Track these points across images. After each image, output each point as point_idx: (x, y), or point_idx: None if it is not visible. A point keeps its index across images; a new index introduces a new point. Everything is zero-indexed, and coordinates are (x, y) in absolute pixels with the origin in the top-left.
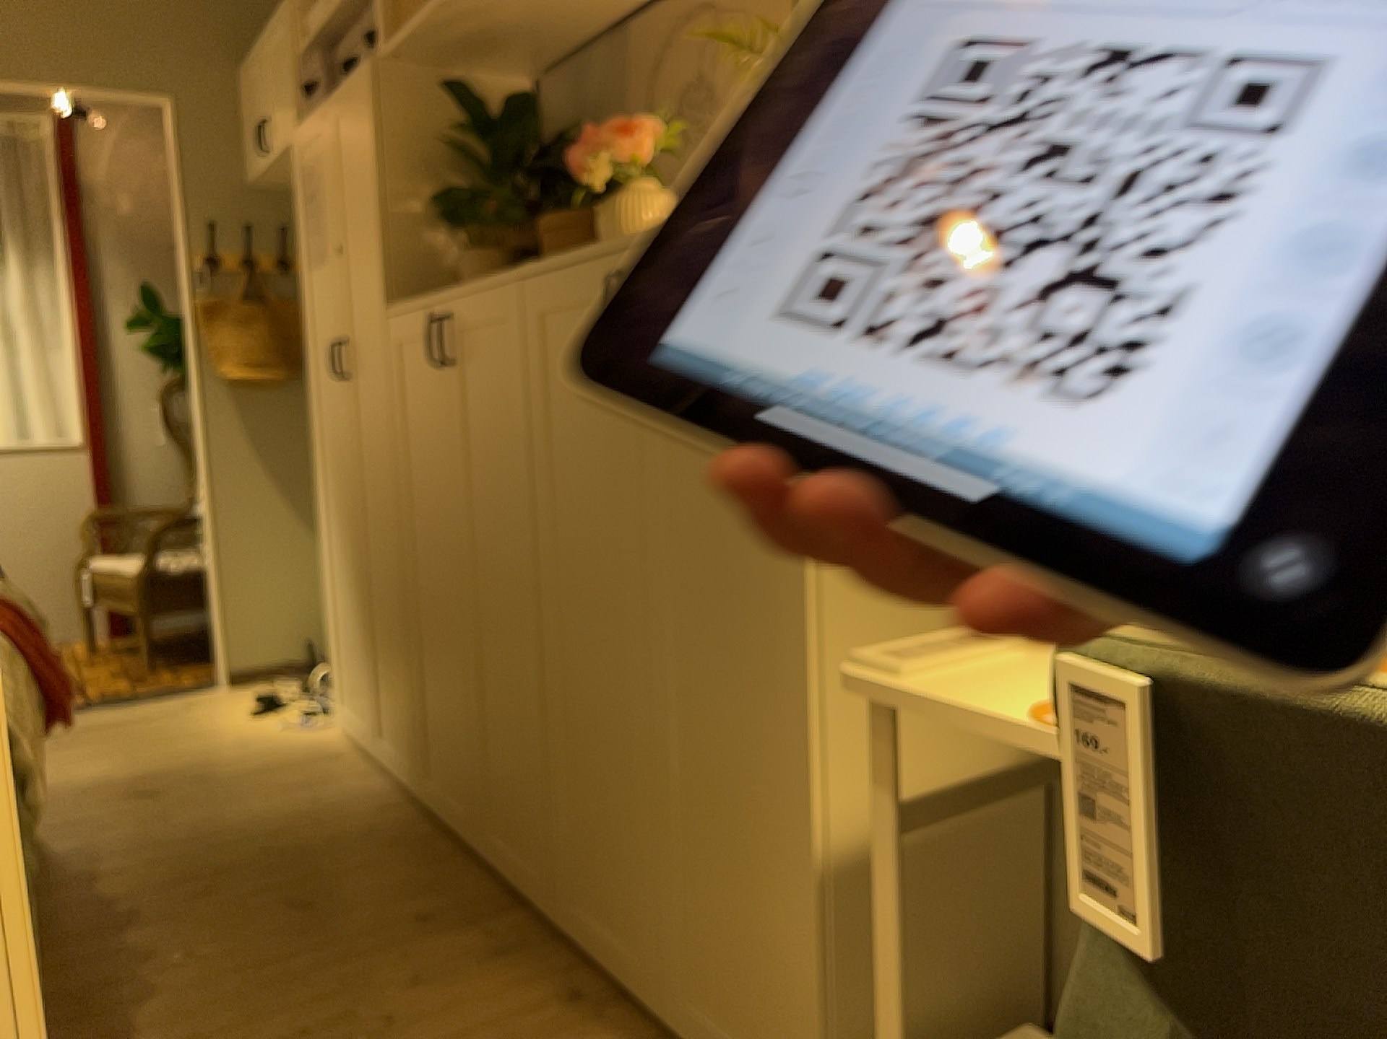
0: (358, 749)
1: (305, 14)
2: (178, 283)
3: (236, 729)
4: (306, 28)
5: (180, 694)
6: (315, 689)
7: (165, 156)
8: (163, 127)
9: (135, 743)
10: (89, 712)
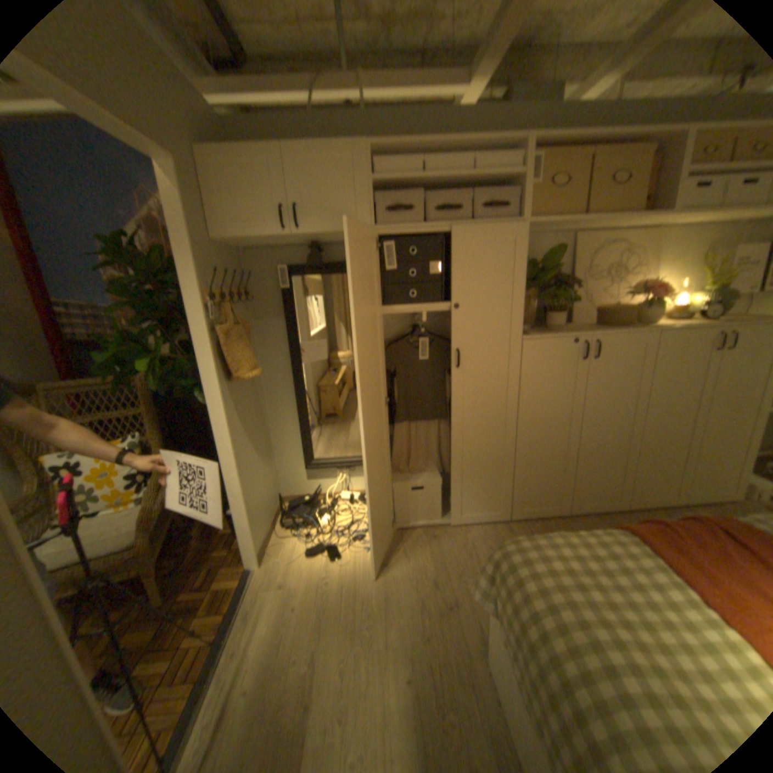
0: (427, 529)
1: (372, 156)
2: (187, 315)
3: (357, 567)
4: (375, 167)
5: (247, 589)
6: (324, 530)
7: (165, 209)
8: (159, 182)
9: (343, 613)
10: (227, 644)
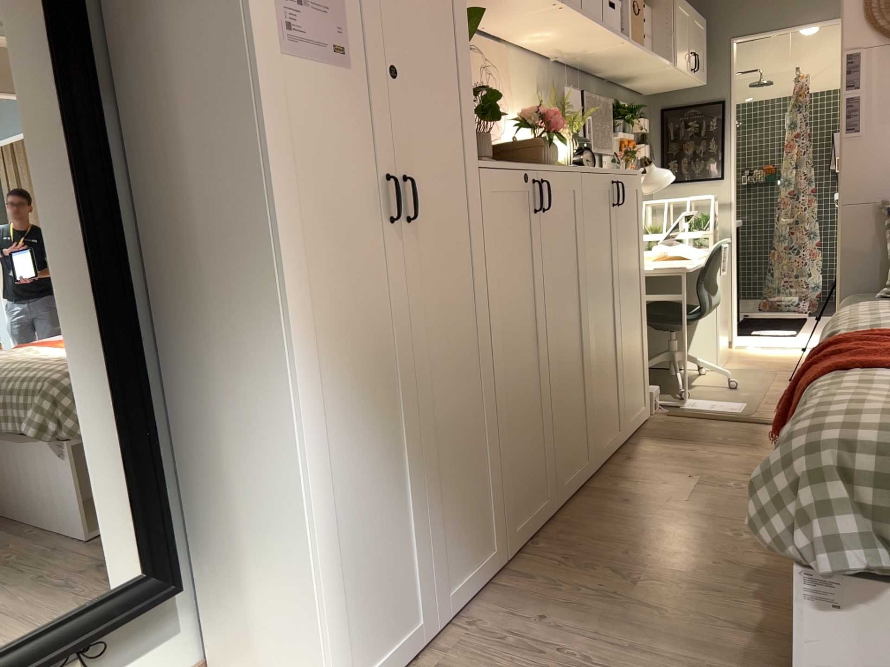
0: None
1: None
2: None
3: None
4: None
5: None
6: None
7: None
8: None
9: None
10: None
